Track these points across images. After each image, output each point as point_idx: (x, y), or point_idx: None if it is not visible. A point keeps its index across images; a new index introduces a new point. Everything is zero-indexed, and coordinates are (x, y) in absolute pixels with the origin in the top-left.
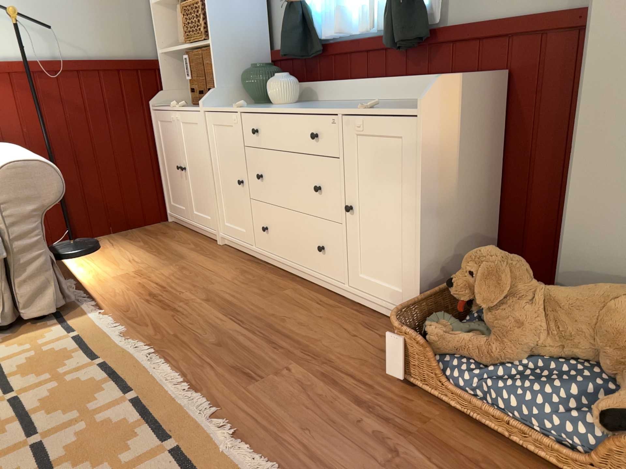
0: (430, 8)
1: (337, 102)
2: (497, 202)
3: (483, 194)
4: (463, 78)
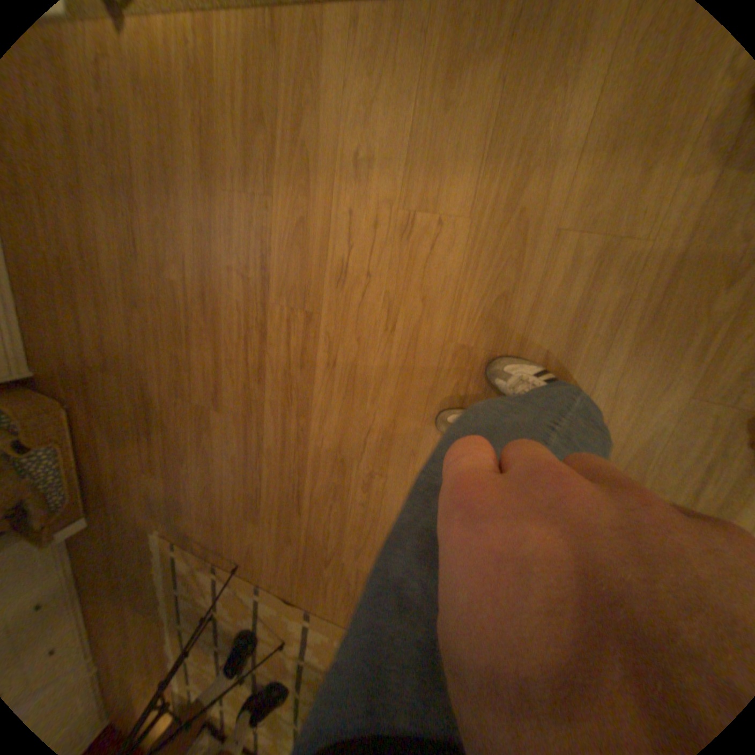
0: None
1: None
2: None
3: None
4: None
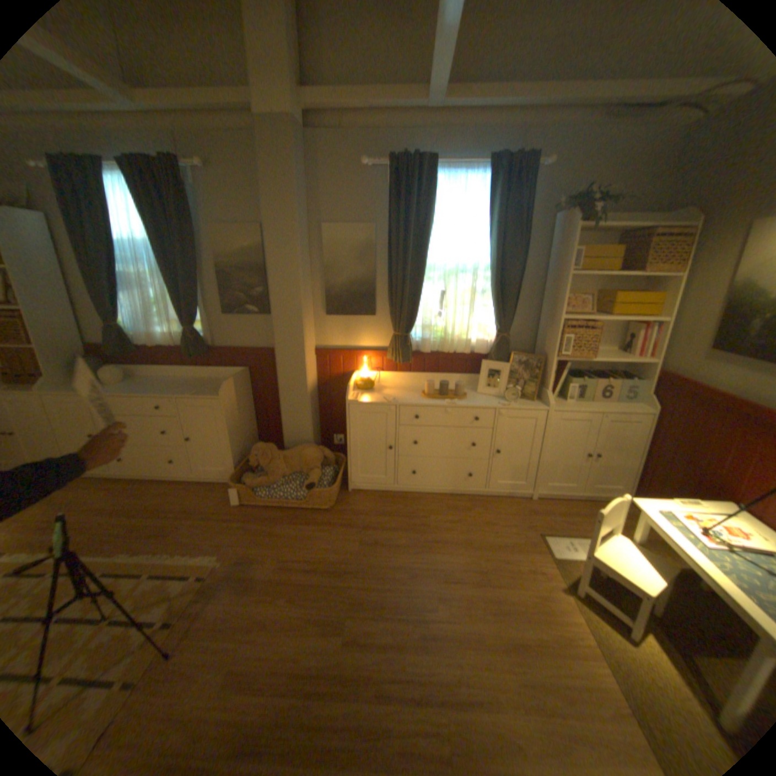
0: (205, 338)
1: (154, 379)
2: (255, 419)
3: (249, 418)
4: (233, 378)
